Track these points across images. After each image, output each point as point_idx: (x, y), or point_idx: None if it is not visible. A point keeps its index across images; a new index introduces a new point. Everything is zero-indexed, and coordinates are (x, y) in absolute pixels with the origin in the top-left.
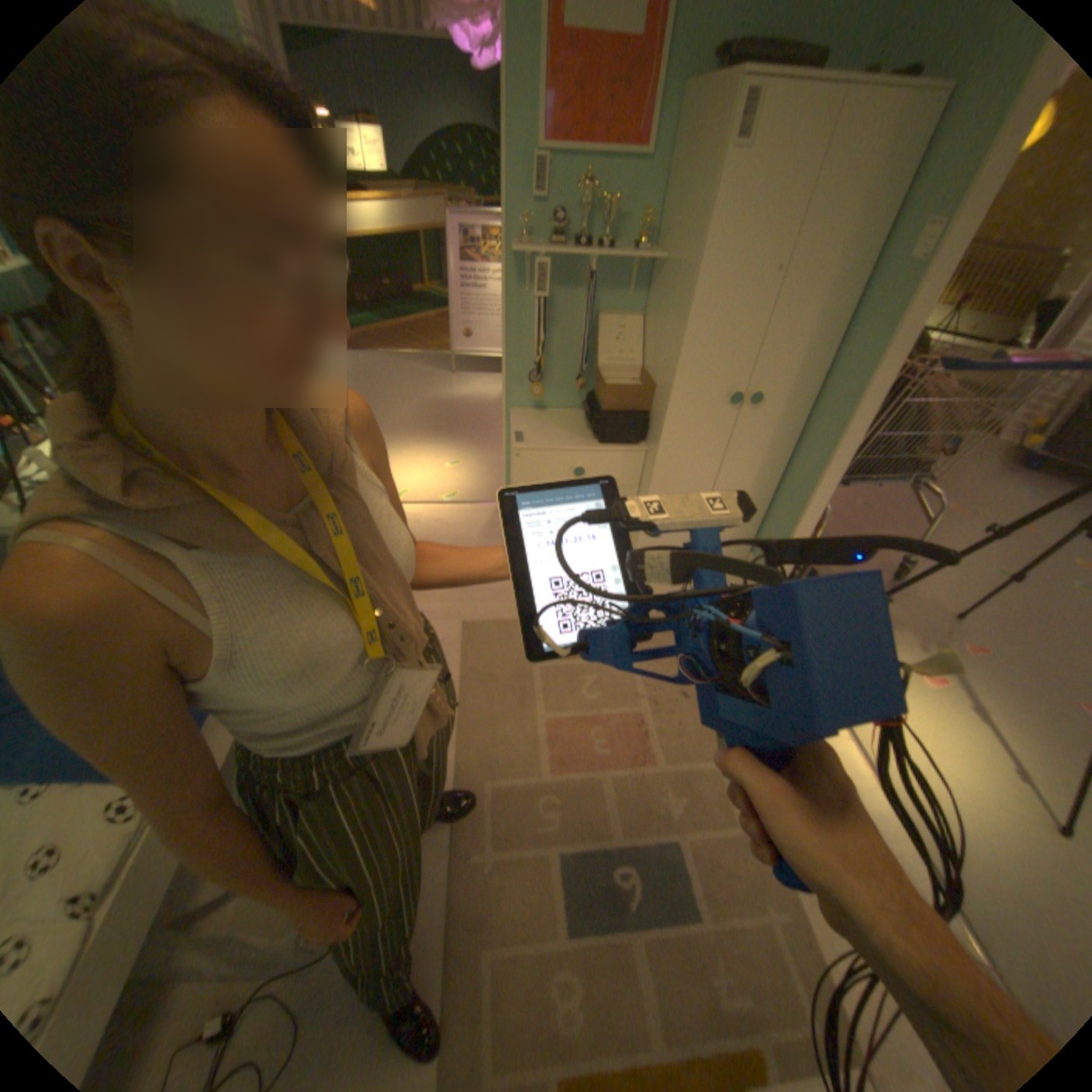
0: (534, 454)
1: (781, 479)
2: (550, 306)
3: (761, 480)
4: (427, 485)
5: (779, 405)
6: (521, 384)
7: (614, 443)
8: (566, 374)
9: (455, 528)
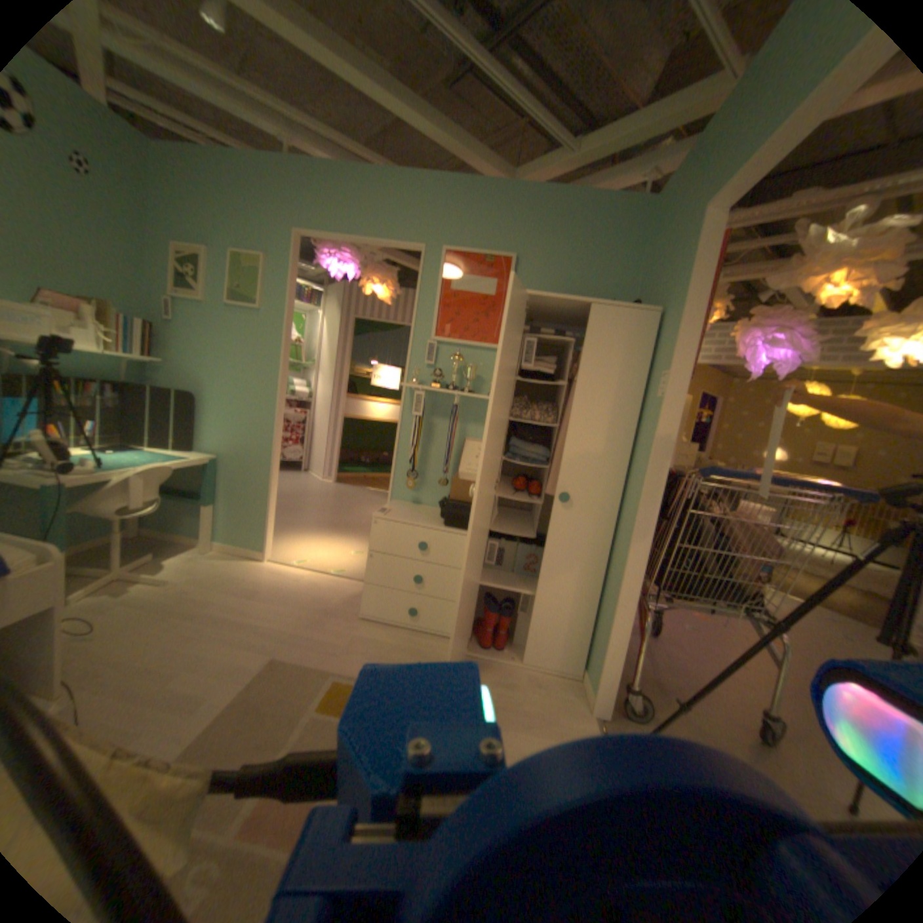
0: (387, 524)
1: (603, 585)
2: (431, 430)
3: (583, 582)
4: (325, 562)
5: (586, 509)
6: (404, 483)
7: (455, 528)
8: (438, 481)
9: (323, 593)
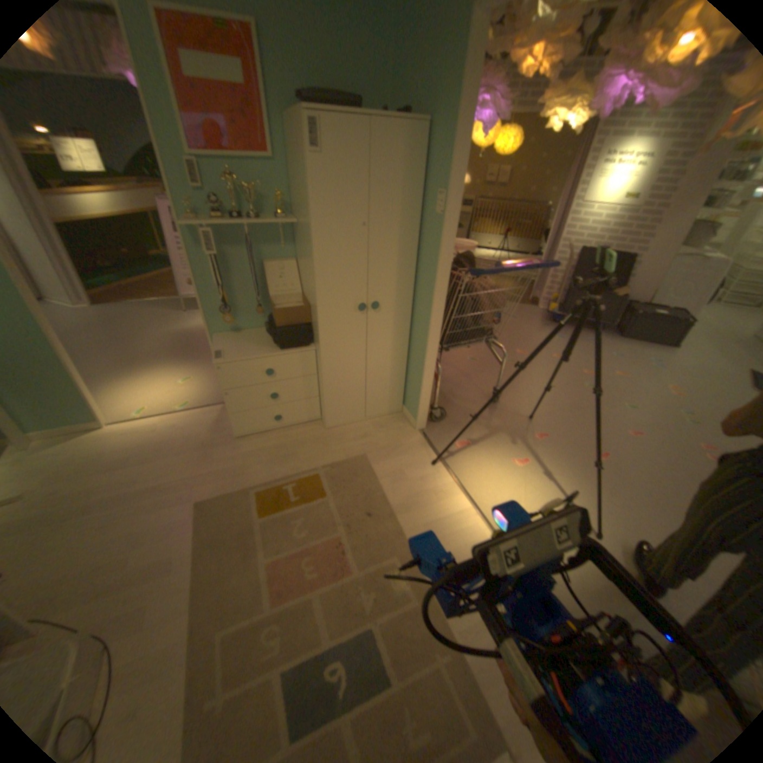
0: (232, 365)
1: (408, 354)
2: (226, 260)
3: (395, 357)
4: (164, 400)
5: (391, 308)
6: (218, 316)
7: (291, 348)
8: (251, 305)
9: (188, 429)
